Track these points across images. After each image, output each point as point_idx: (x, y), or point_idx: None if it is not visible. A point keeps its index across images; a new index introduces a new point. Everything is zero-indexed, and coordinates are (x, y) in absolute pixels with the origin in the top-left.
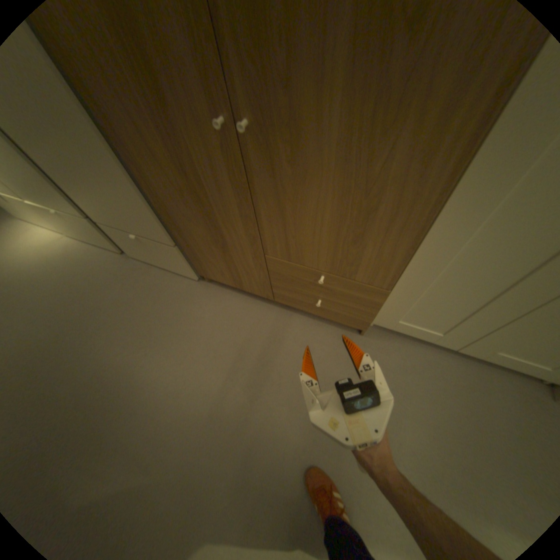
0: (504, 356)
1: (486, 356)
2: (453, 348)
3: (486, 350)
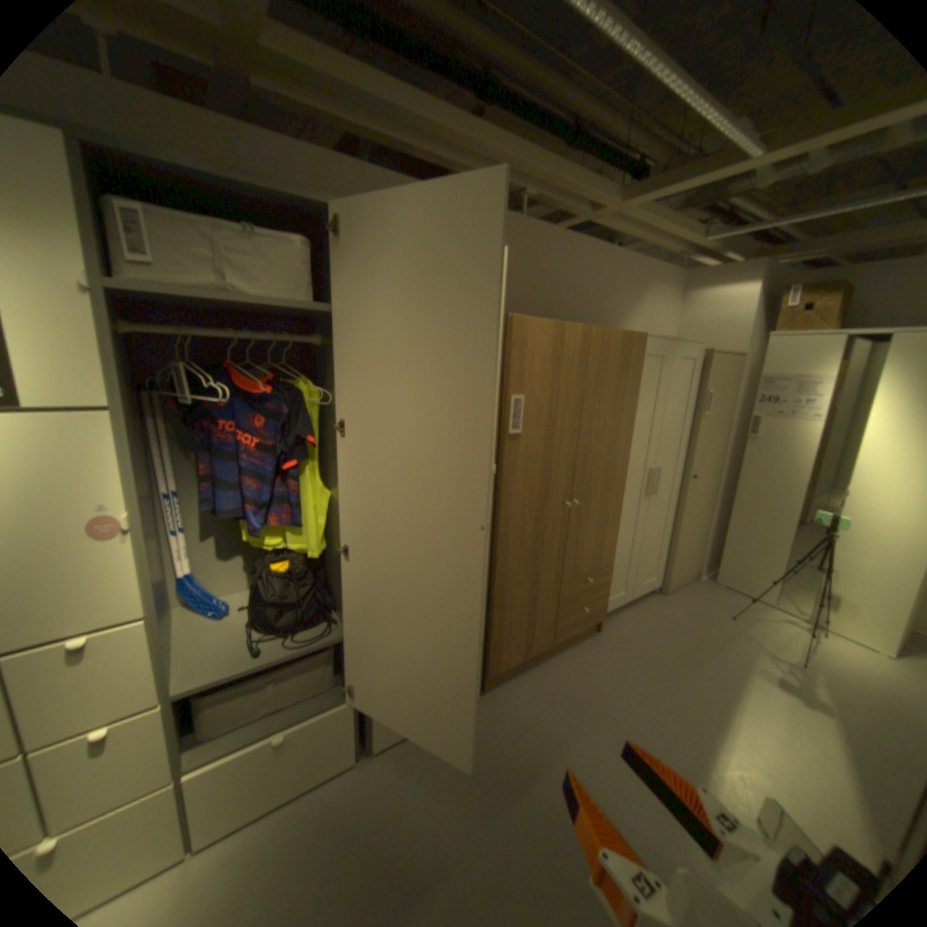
0: (643, 586)
1: (640, 593)
2: (629, 601)
3: (639, 588)
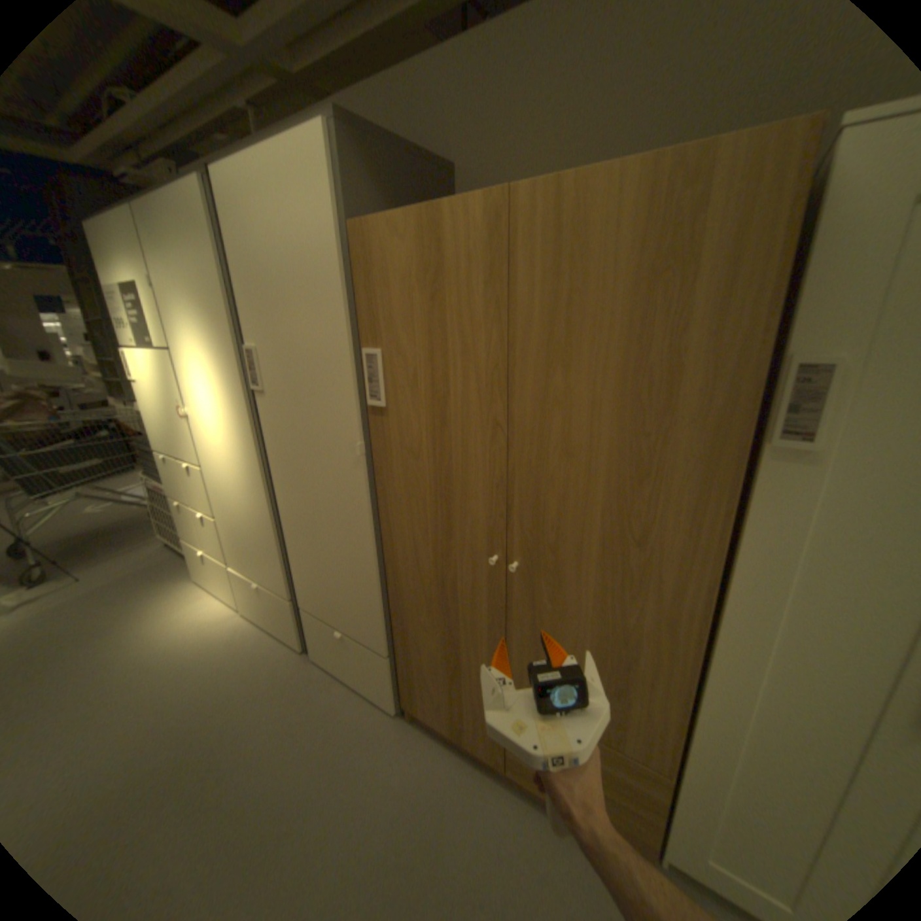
0: None
1: None
2: None
3: None
